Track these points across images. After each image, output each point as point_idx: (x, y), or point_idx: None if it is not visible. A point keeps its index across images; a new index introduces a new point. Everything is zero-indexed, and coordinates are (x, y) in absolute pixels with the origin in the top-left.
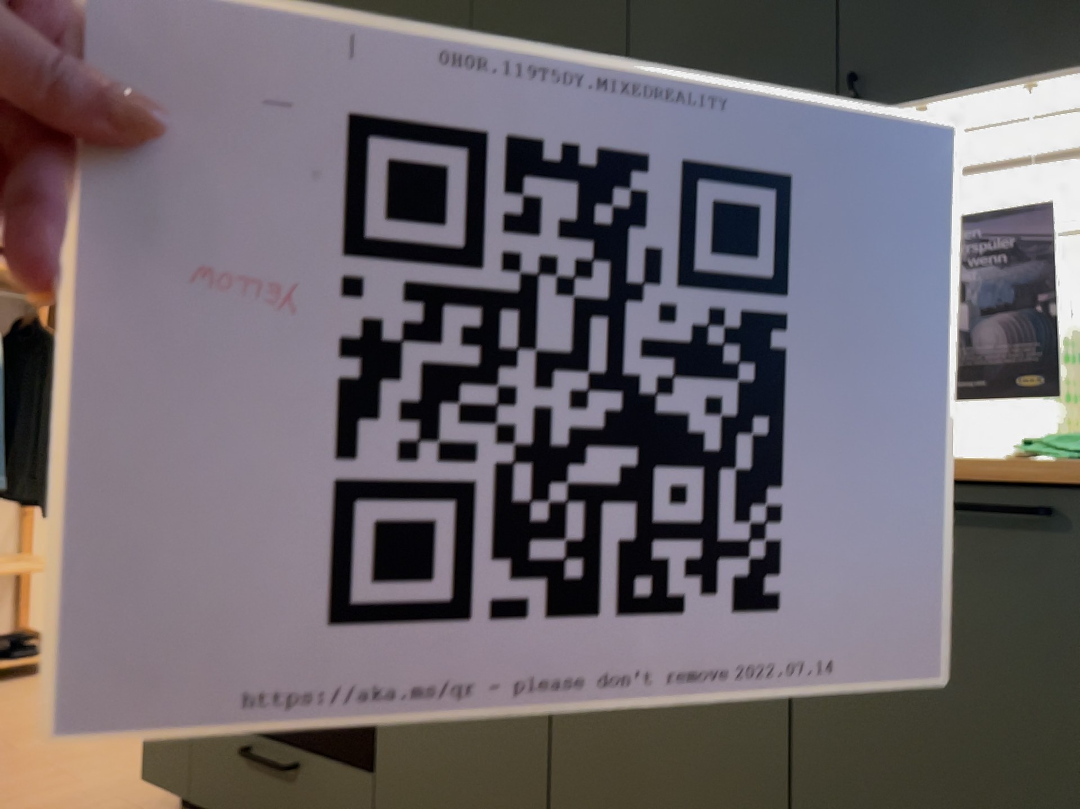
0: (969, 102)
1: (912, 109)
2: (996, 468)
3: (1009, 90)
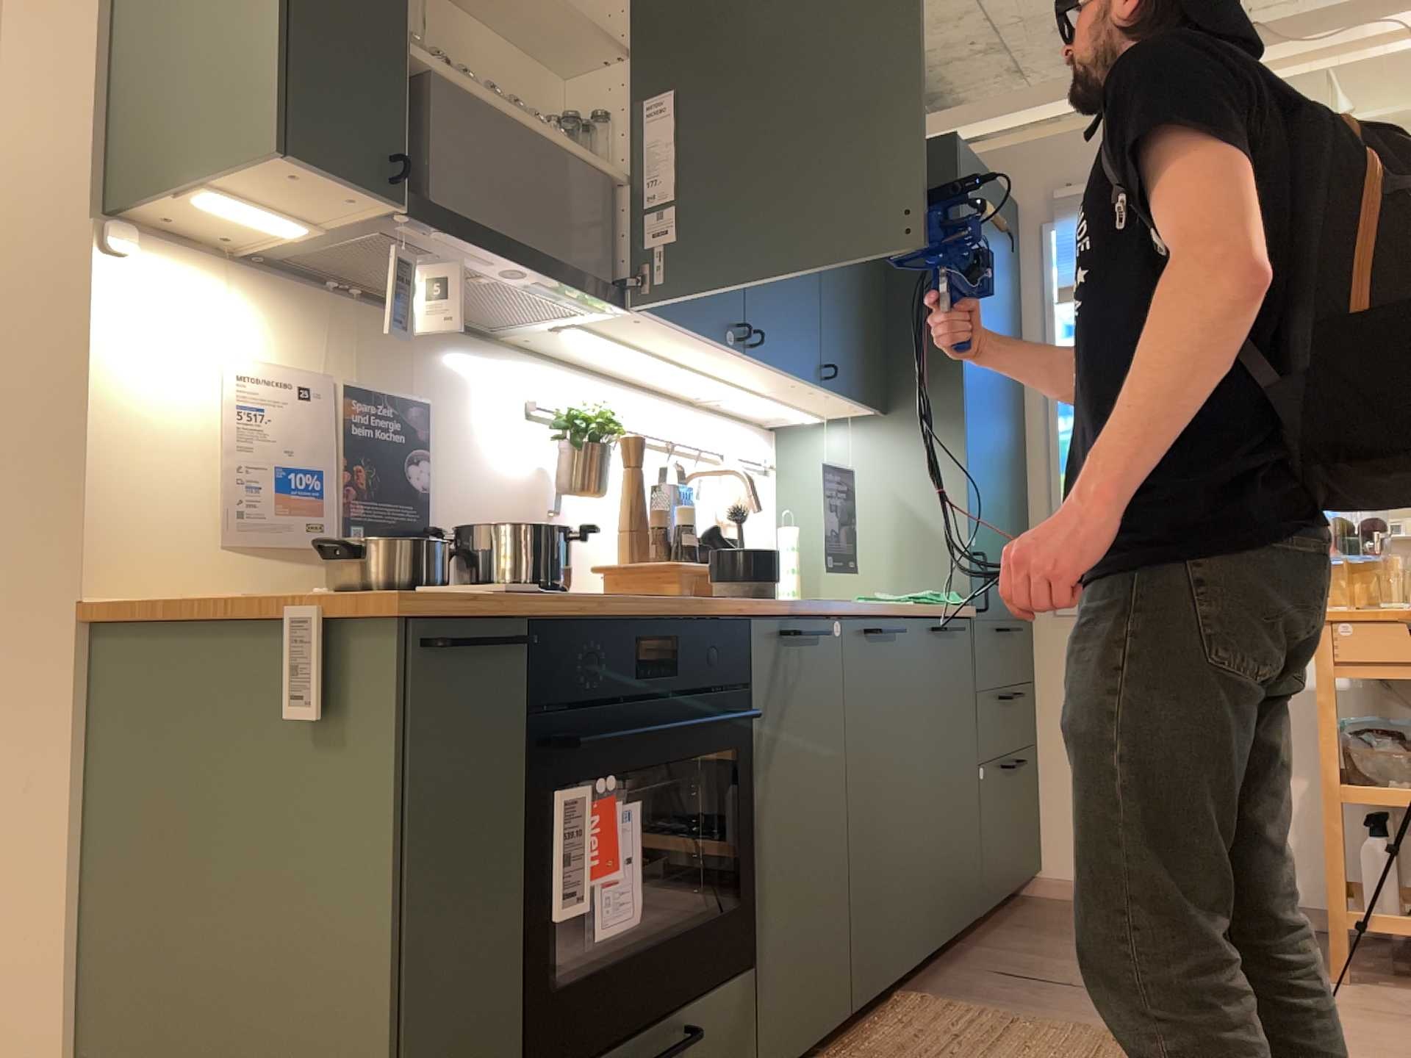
0: (838, 399)
1: (831, 393)
2: (942, 610)
3: (851, 402)
